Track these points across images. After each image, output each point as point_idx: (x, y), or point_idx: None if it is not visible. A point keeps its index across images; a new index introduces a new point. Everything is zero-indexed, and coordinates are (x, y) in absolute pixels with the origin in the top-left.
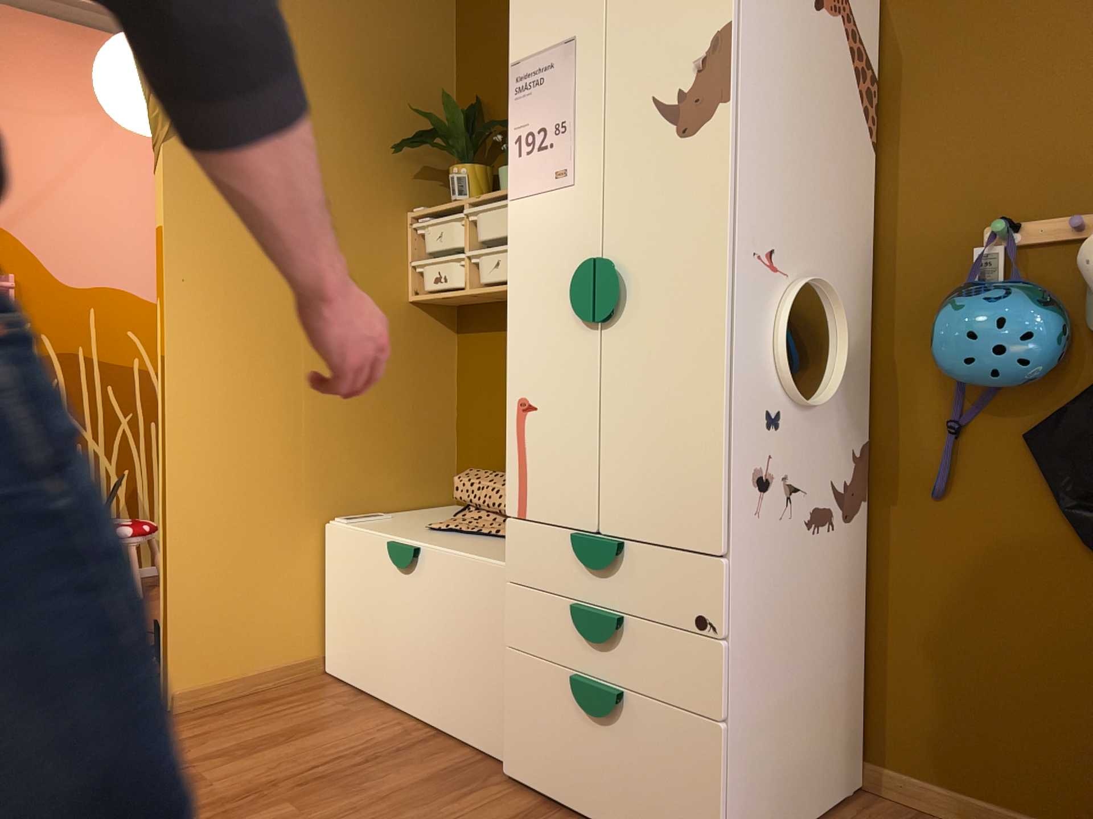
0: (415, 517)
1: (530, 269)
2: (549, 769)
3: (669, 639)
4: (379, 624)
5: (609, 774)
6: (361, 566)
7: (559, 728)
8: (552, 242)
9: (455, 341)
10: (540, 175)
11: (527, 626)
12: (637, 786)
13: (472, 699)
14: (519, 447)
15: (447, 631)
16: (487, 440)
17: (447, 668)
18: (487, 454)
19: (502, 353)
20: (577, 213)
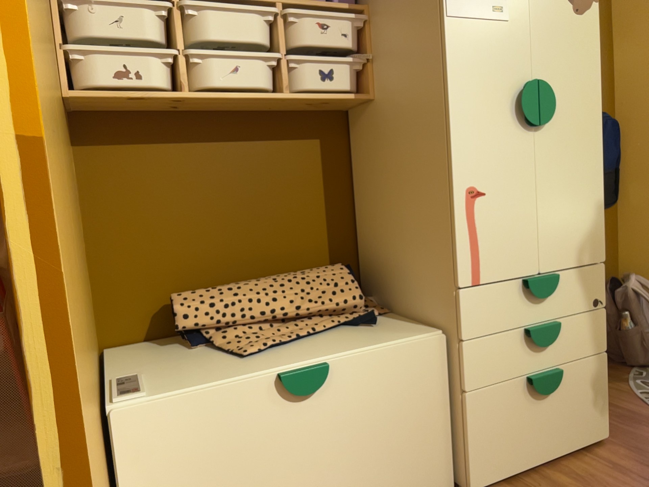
0: (153, 364)
1: (473, 82)
2: (511, 456)
3: (581, 320)
4: (262, 479)
5: (552, 424)
6: (213, 432)
7: (518, 421)
8: (492, 62)
9: (74, 156)
10: (479, 4)
11: (487, 365)
12: (568, 418)
13: (409, 465)
14: (471, 228)
15: (373, 424)
16: (151, 263)
17: (376, 459)
18: (153, 278)
19: (163, 168)
20: (512, 44)
